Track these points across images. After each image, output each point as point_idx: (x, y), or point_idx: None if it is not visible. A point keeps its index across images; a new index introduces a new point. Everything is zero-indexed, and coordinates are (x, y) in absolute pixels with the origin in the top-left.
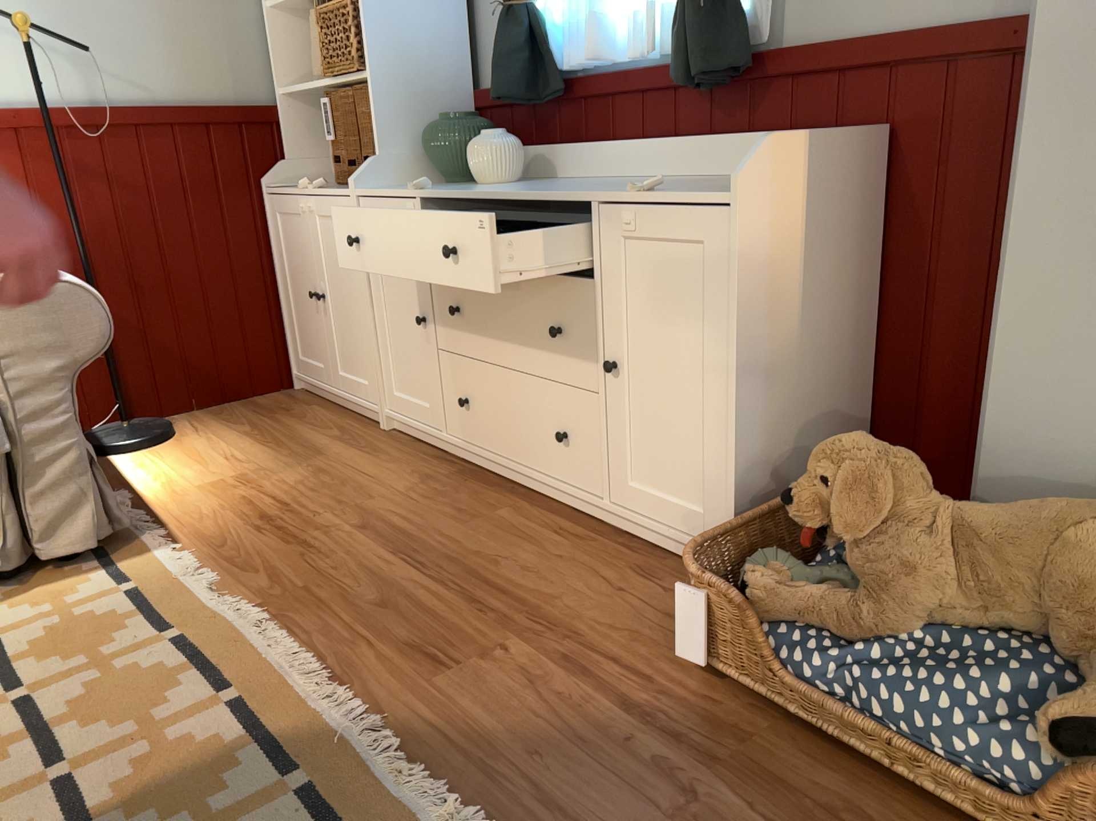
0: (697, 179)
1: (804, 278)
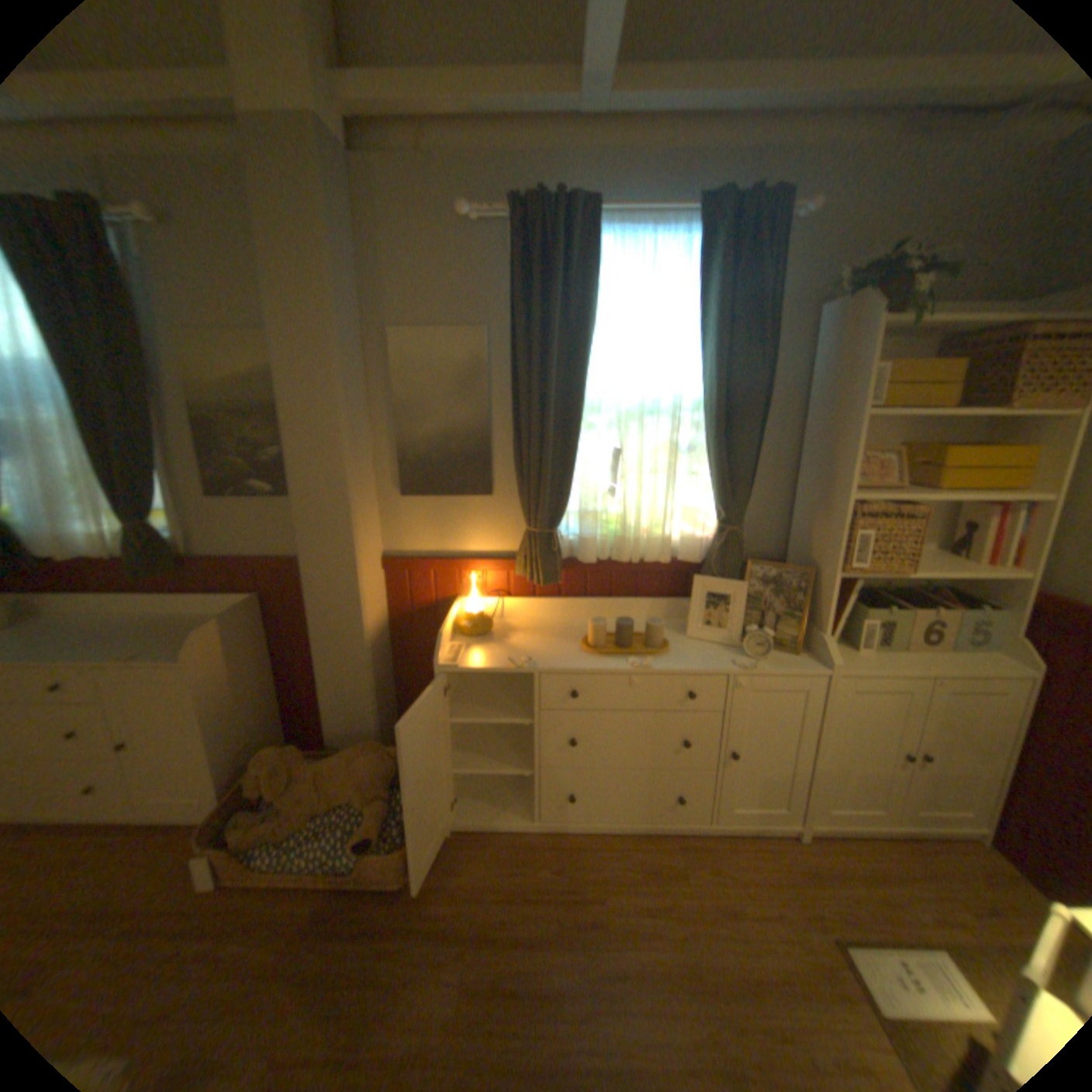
0: (156, 621)
1: (229, 678)
